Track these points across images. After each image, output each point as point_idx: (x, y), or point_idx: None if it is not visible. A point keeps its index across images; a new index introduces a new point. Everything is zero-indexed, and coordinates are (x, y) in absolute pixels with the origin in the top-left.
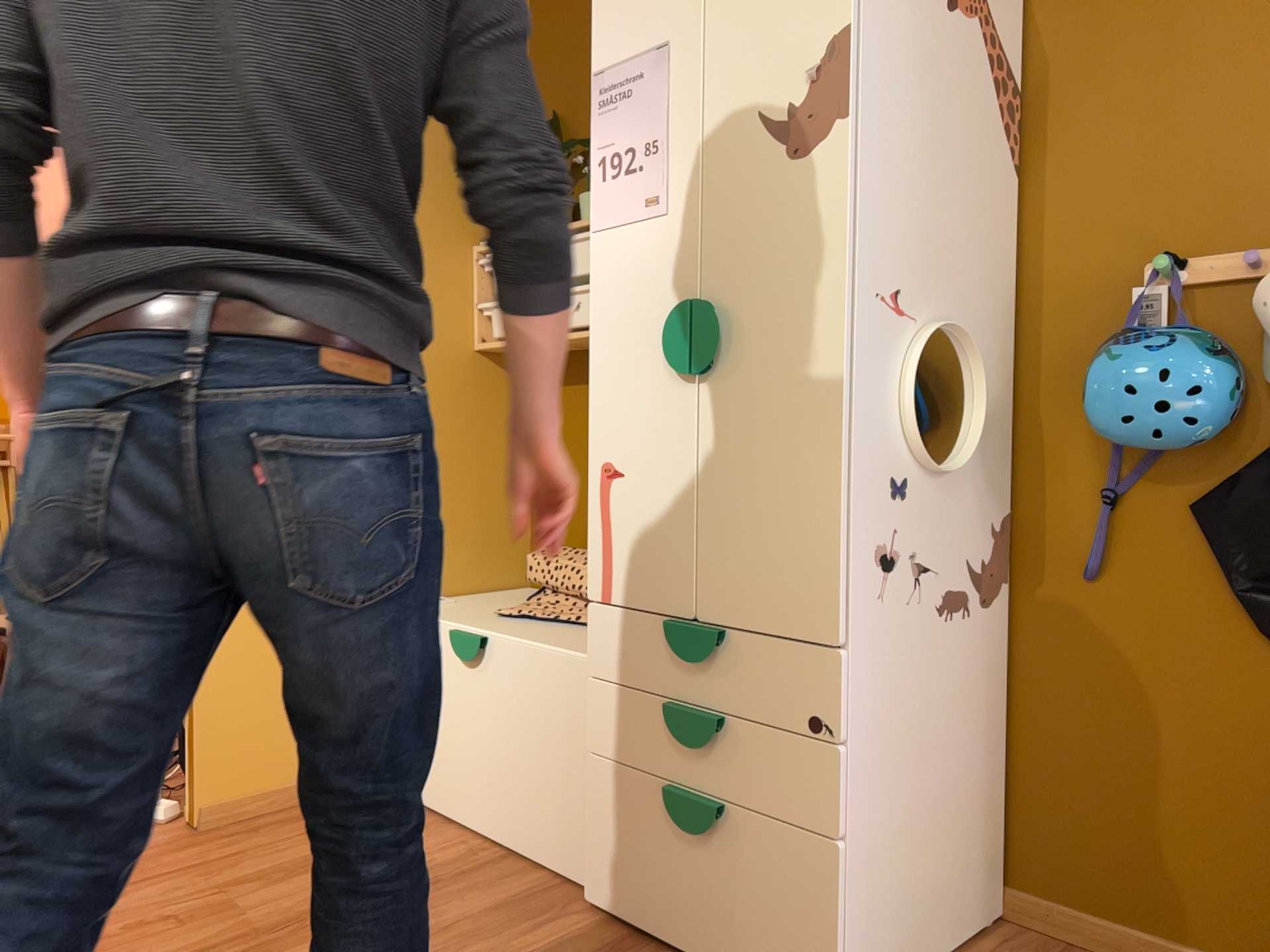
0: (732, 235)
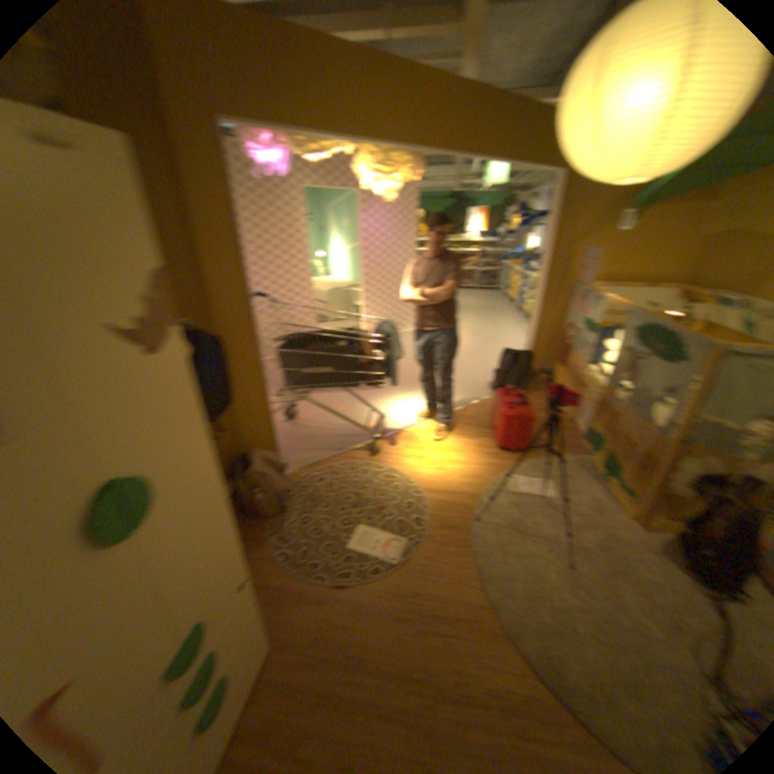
0: (122, 421)
